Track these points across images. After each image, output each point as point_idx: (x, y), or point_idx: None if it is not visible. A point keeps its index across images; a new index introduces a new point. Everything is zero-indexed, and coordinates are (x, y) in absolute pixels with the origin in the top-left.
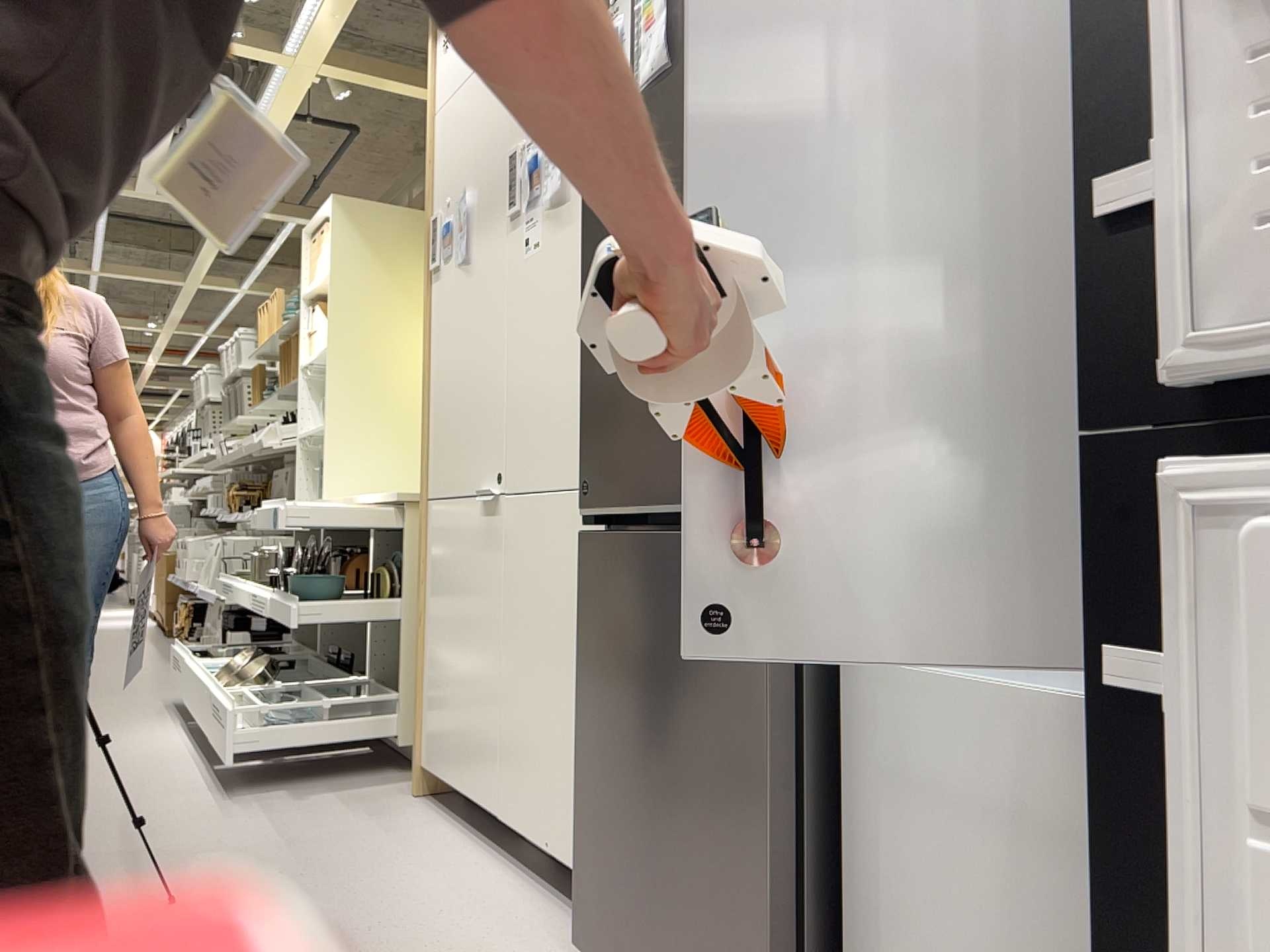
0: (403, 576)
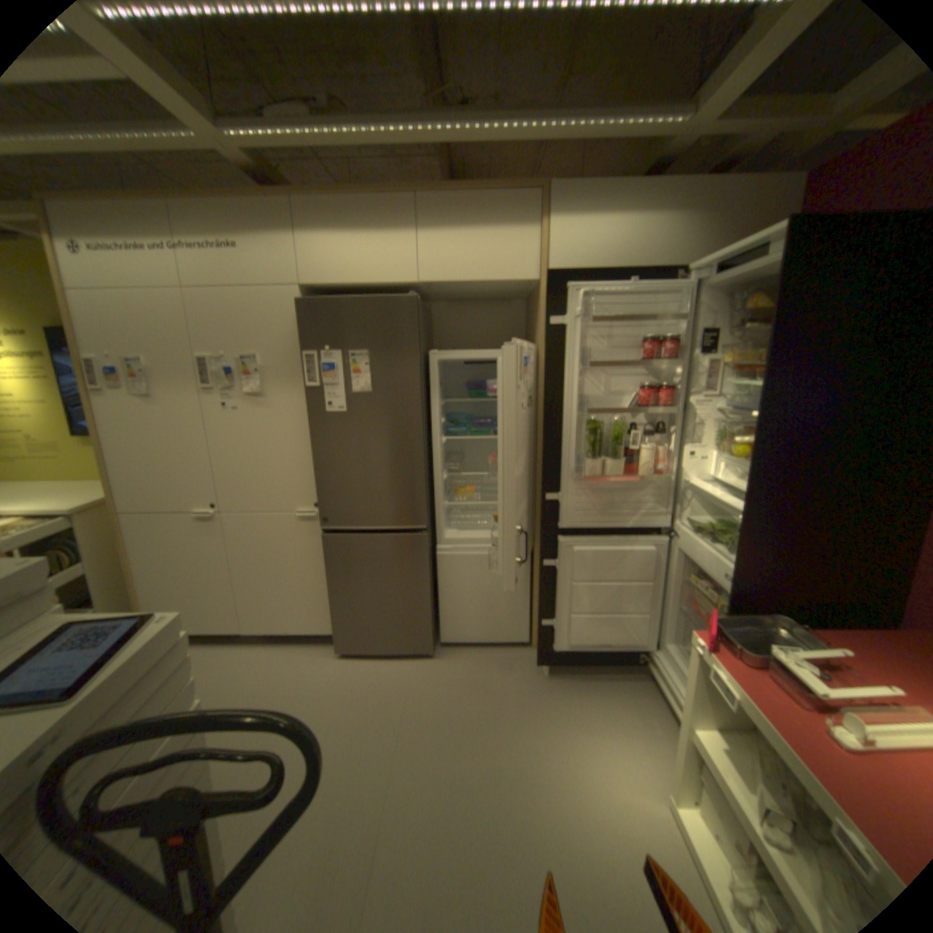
0: (74, 551)
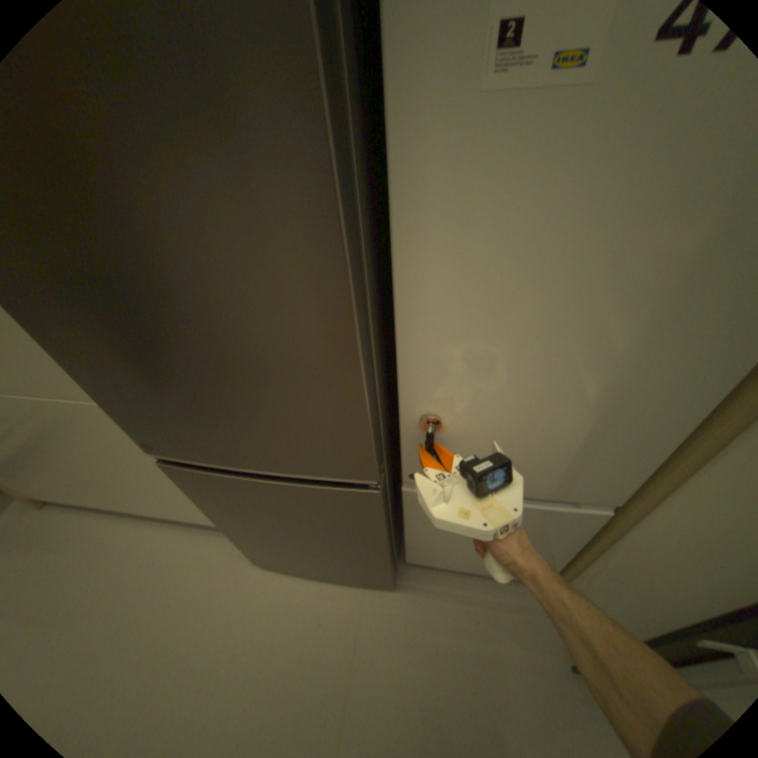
0: None
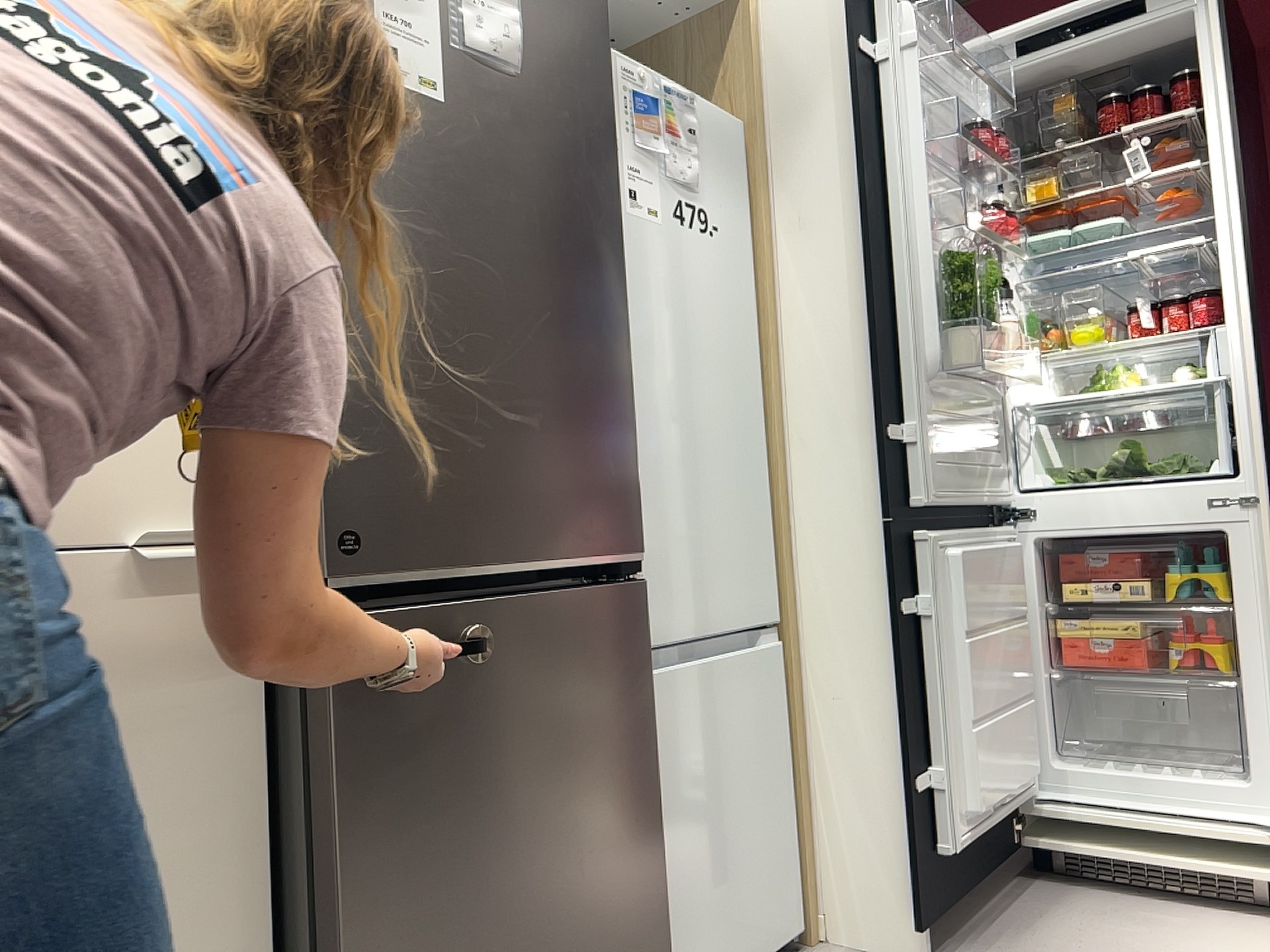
0: None
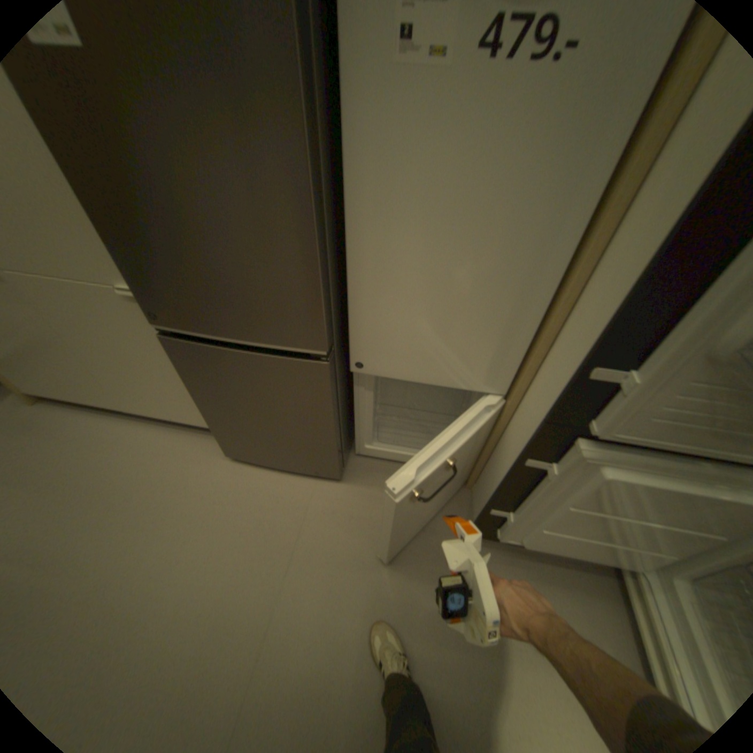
0: None
